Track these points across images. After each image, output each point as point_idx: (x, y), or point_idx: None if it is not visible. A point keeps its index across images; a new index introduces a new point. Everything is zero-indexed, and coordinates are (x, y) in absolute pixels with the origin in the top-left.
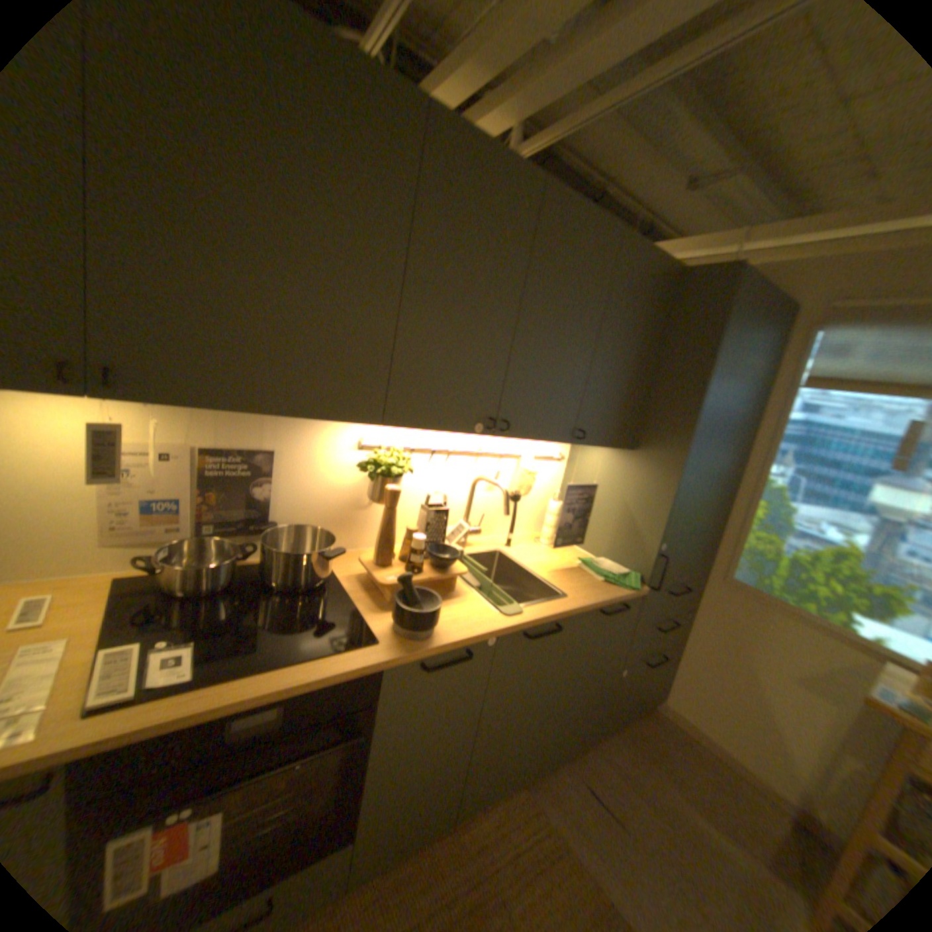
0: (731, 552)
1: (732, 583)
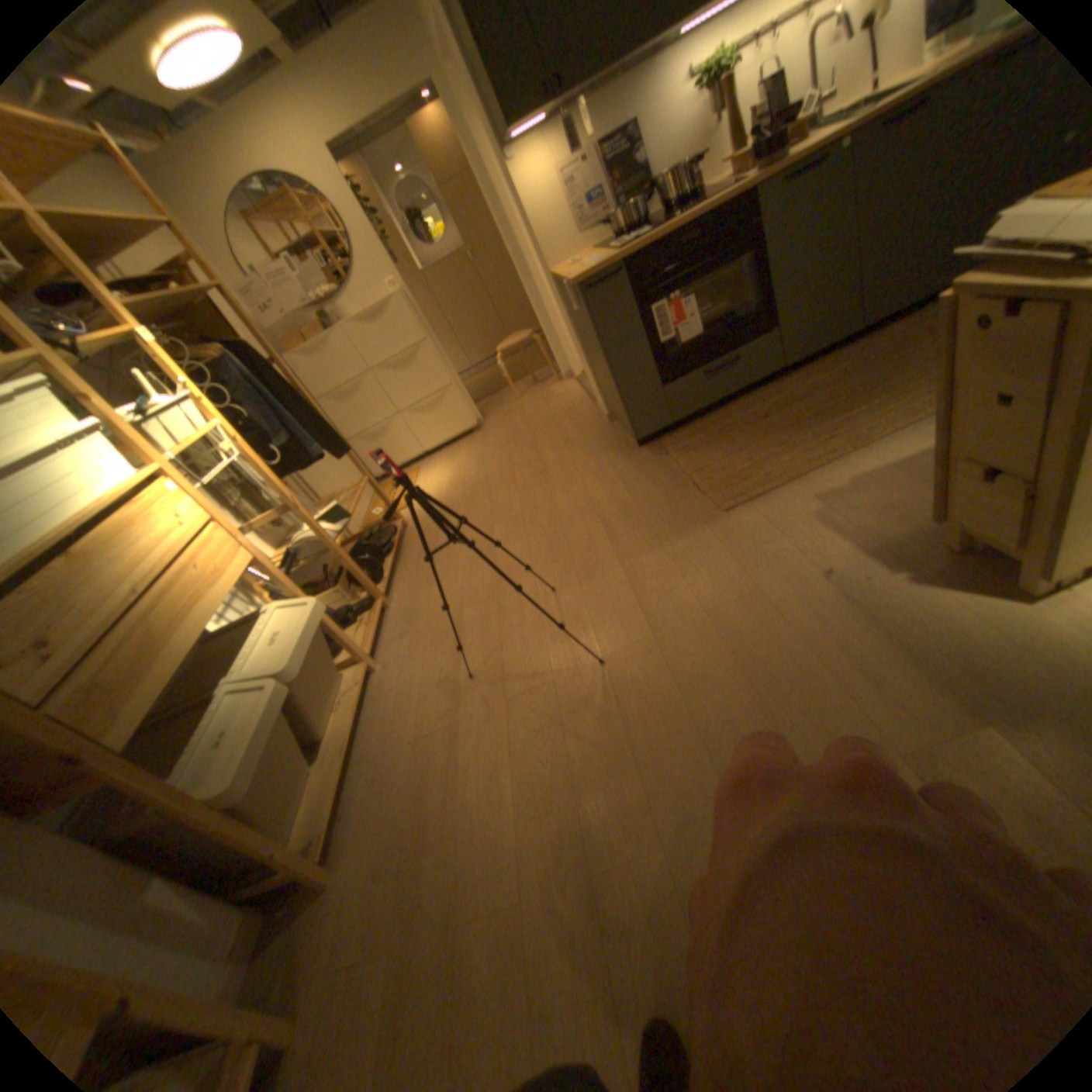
0: None
1: None
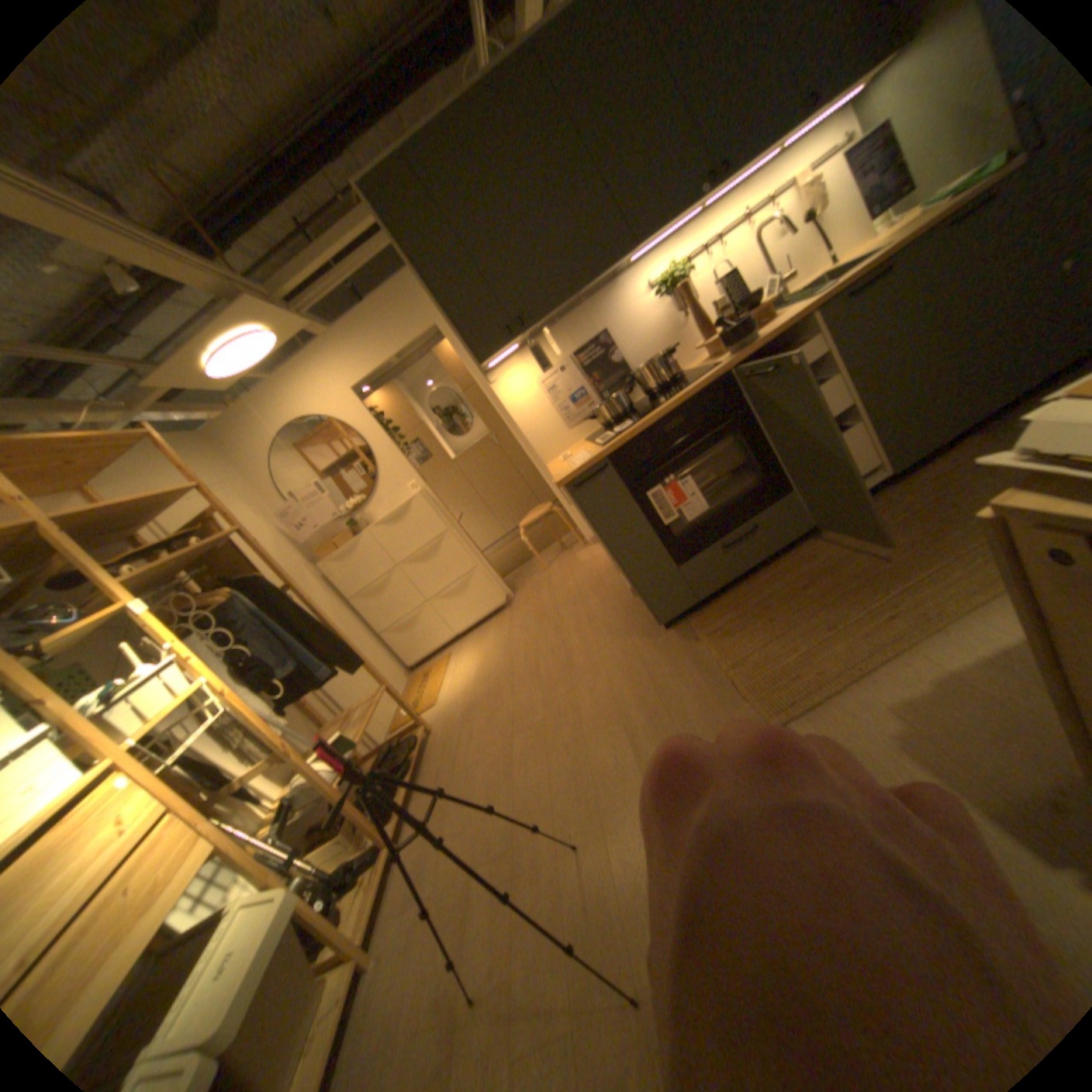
0: None
1: None
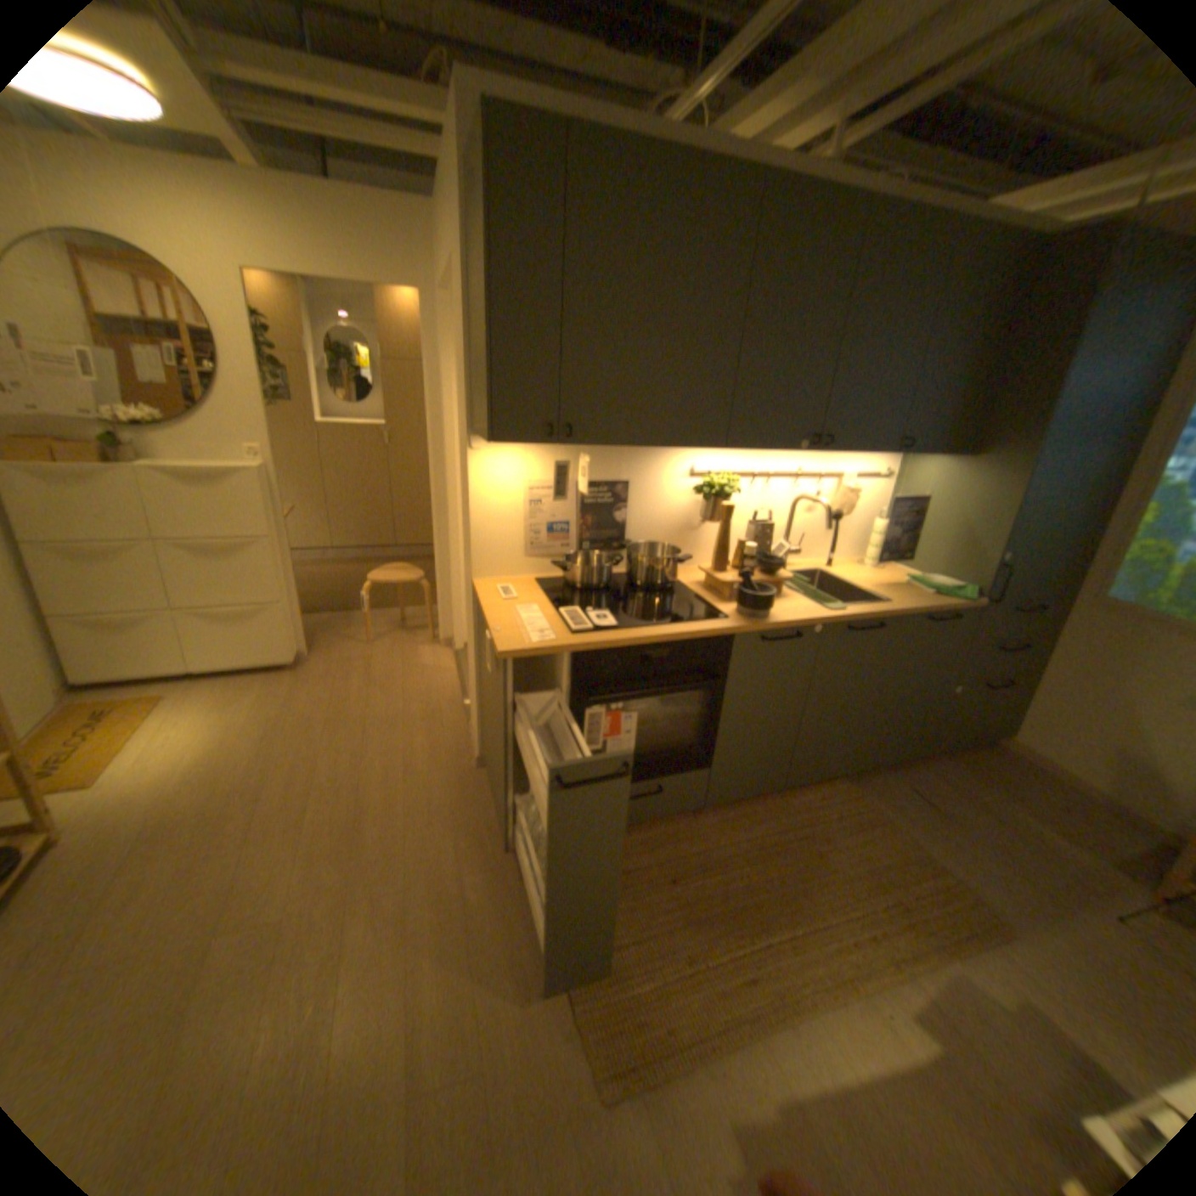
0: (1105, 566)
1: (1104, 601)
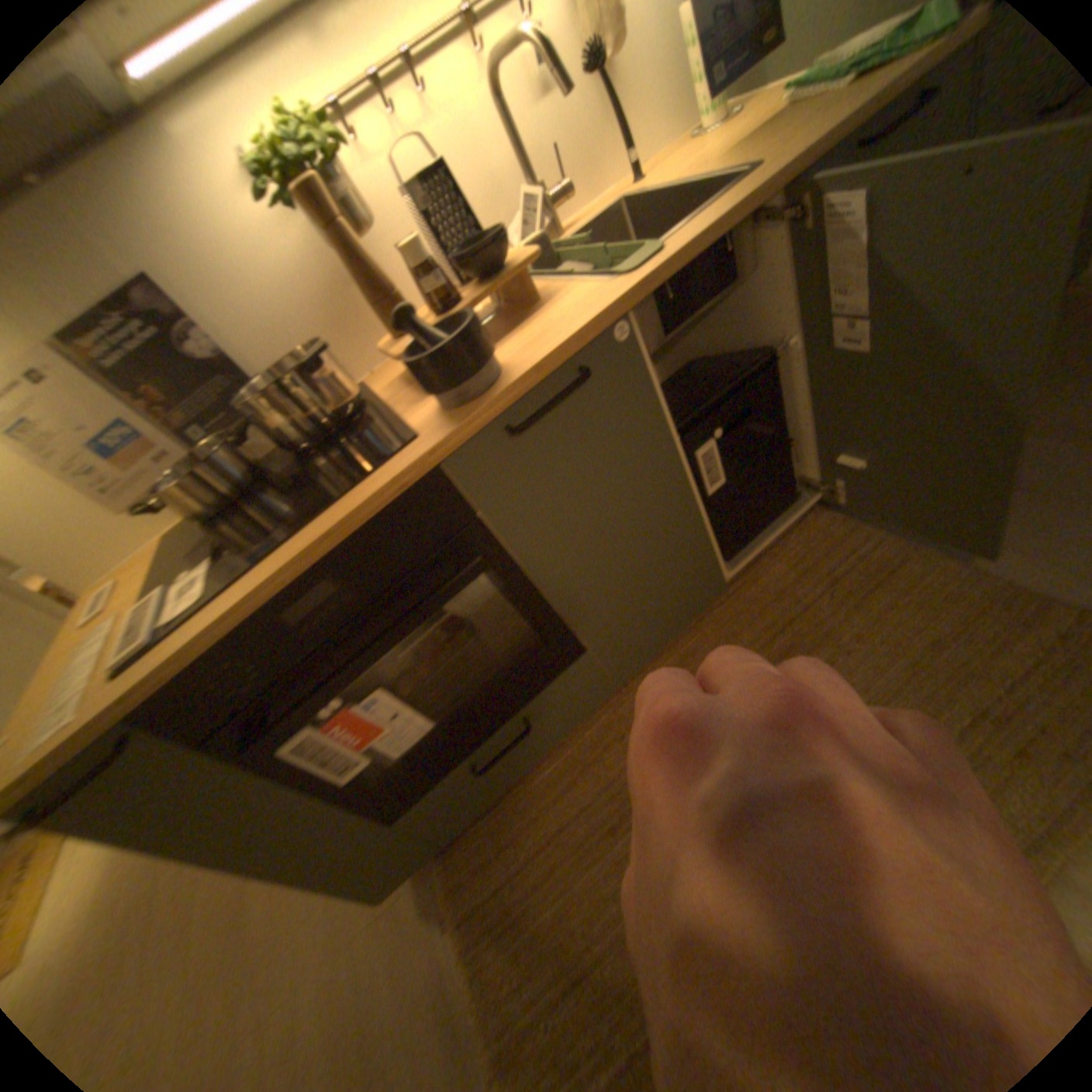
0: None
1: None
